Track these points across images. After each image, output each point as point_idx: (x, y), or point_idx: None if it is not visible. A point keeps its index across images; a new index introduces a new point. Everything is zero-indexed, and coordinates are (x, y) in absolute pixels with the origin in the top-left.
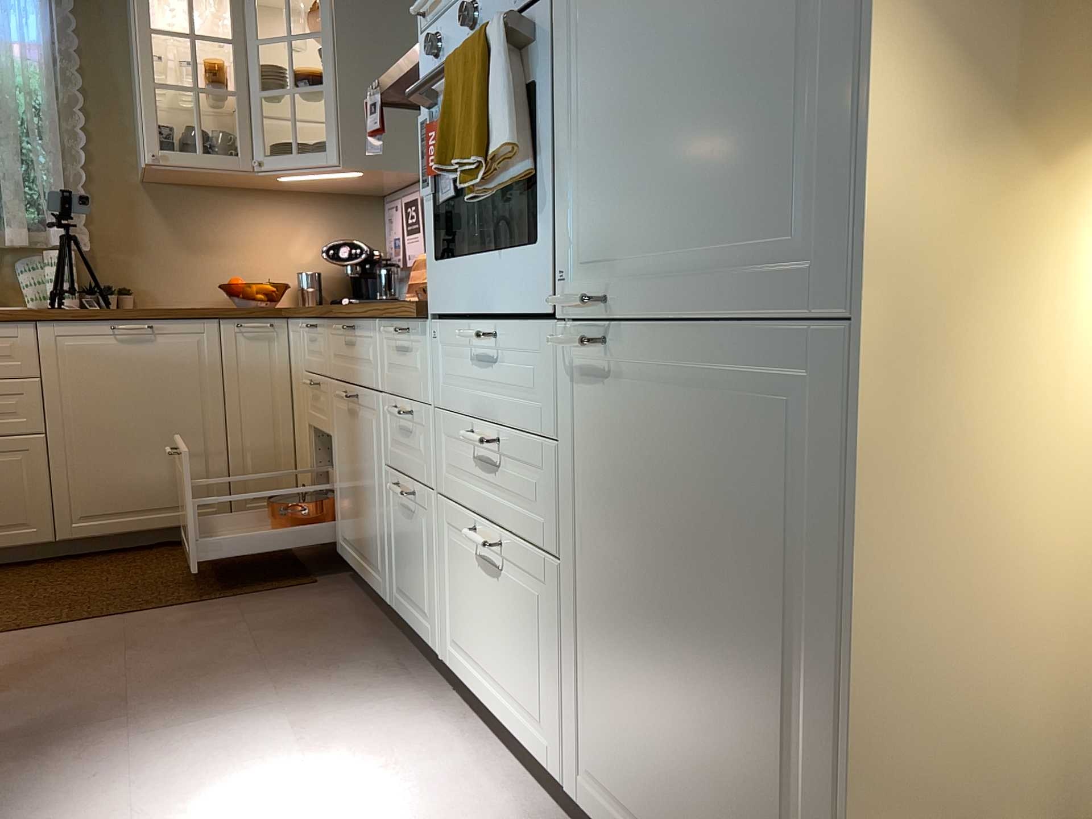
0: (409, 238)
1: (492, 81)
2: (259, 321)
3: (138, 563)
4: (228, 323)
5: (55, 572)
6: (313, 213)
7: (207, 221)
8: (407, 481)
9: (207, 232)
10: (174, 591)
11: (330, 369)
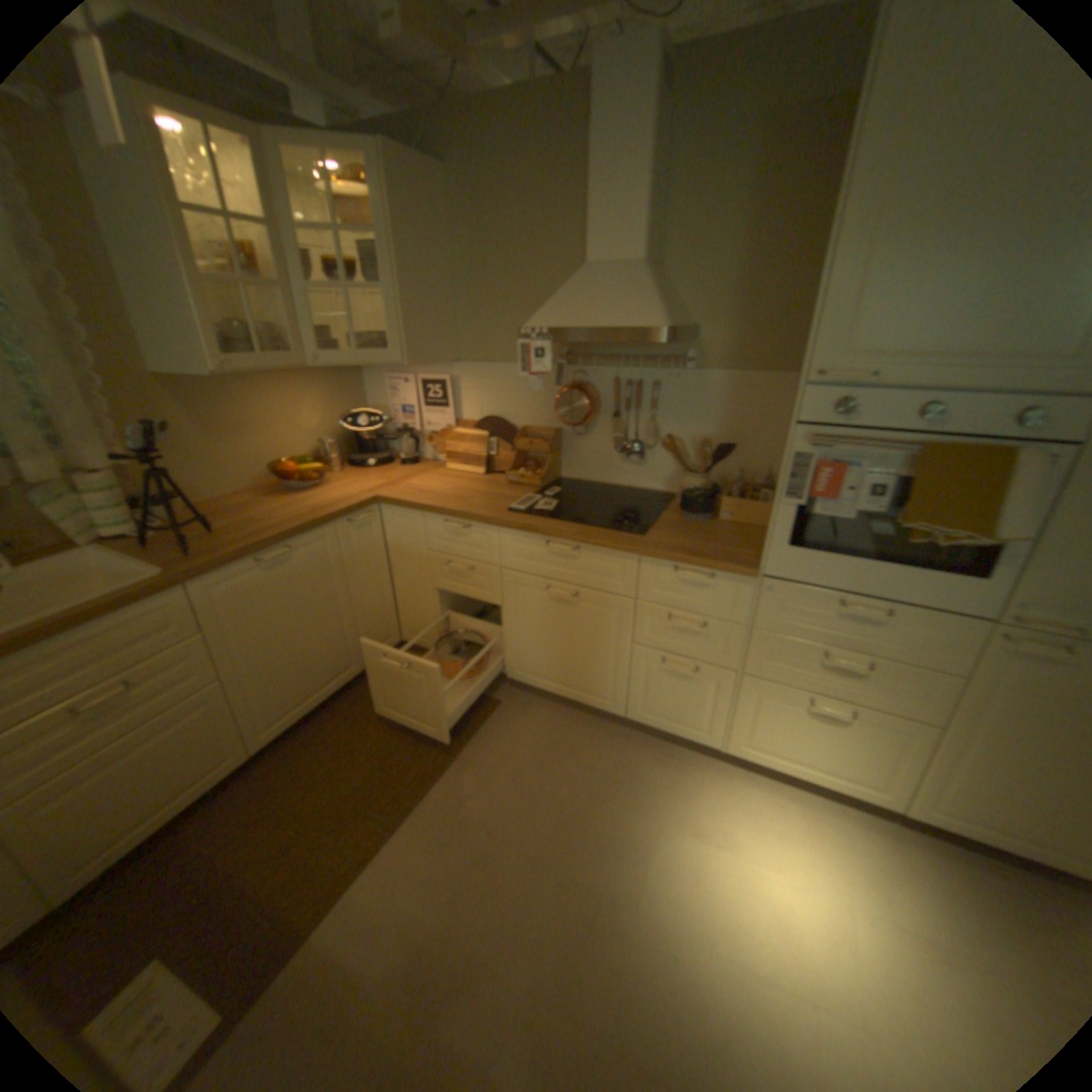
0: (428, 411)
1: (1006, 490)
2: (360, 512)
3: (329, 739)
4: (340, 522)
5: (266, 784)
6: (310, 383)
7: (223, 406)
8: (679, 657)
9: (226, 417)
10: (412, 756)
11: (506, 563)
